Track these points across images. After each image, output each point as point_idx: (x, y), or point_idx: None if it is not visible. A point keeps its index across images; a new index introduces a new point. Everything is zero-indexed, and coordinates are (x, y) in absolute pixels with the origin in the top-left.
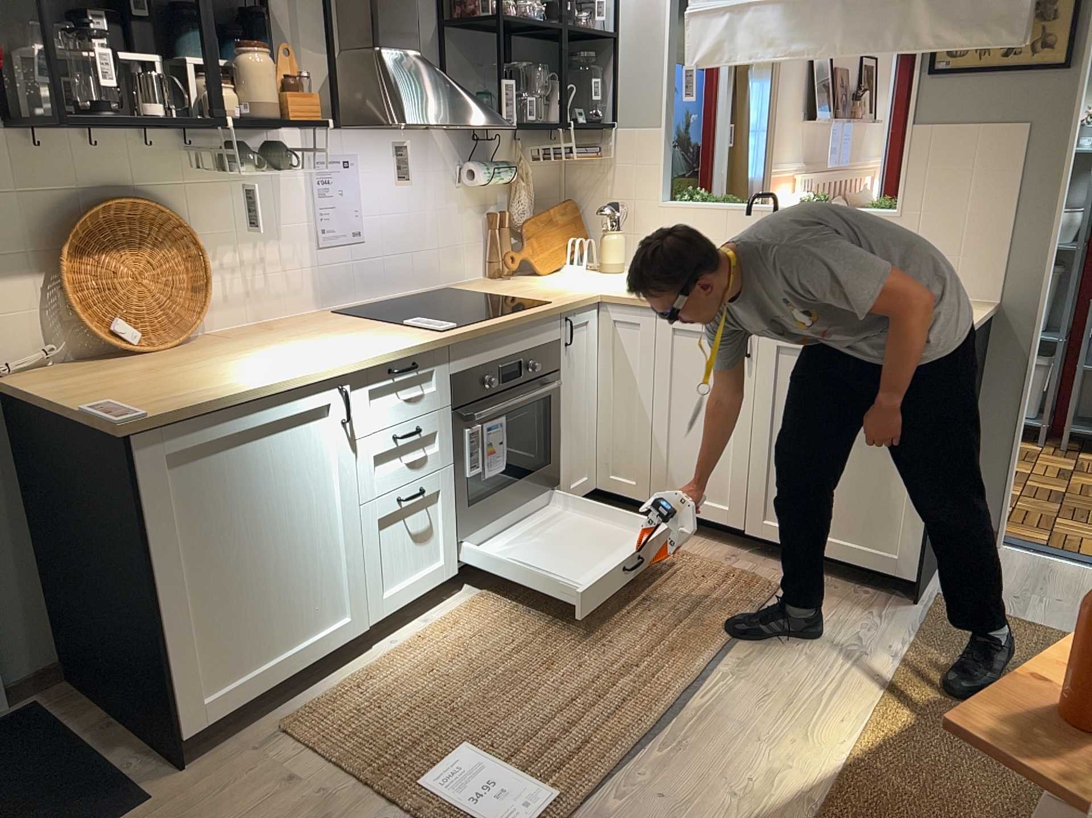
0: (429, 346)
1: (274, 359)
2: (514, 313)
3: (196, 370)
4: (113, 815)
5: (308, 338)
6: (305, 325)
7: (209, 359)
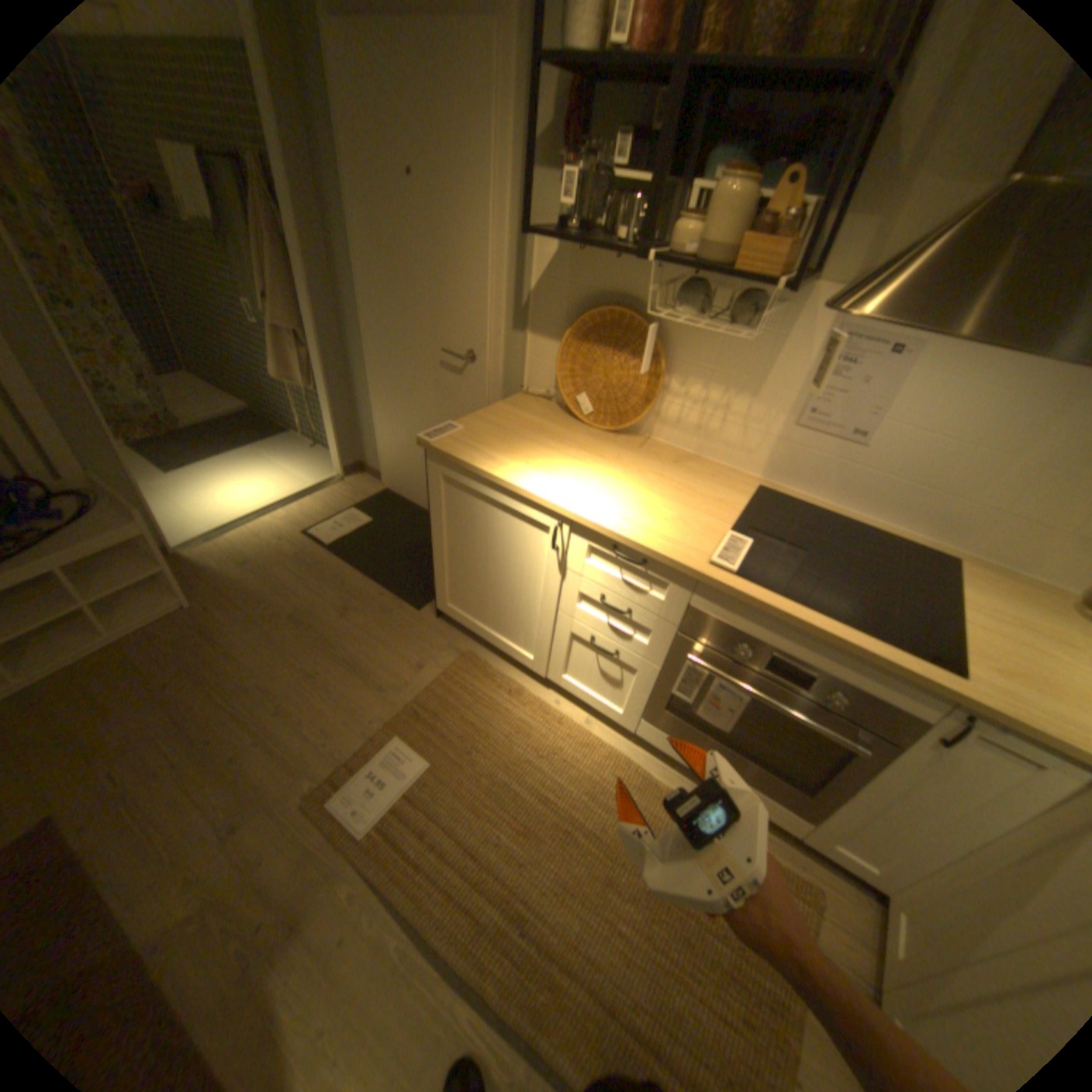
0: (665, 560)
1: (578, 473)
2: (855, 629)
3: (544, 446)
4: (409, 600)
5: (653, 482)
6: (705, 476)
7: (575, 447)
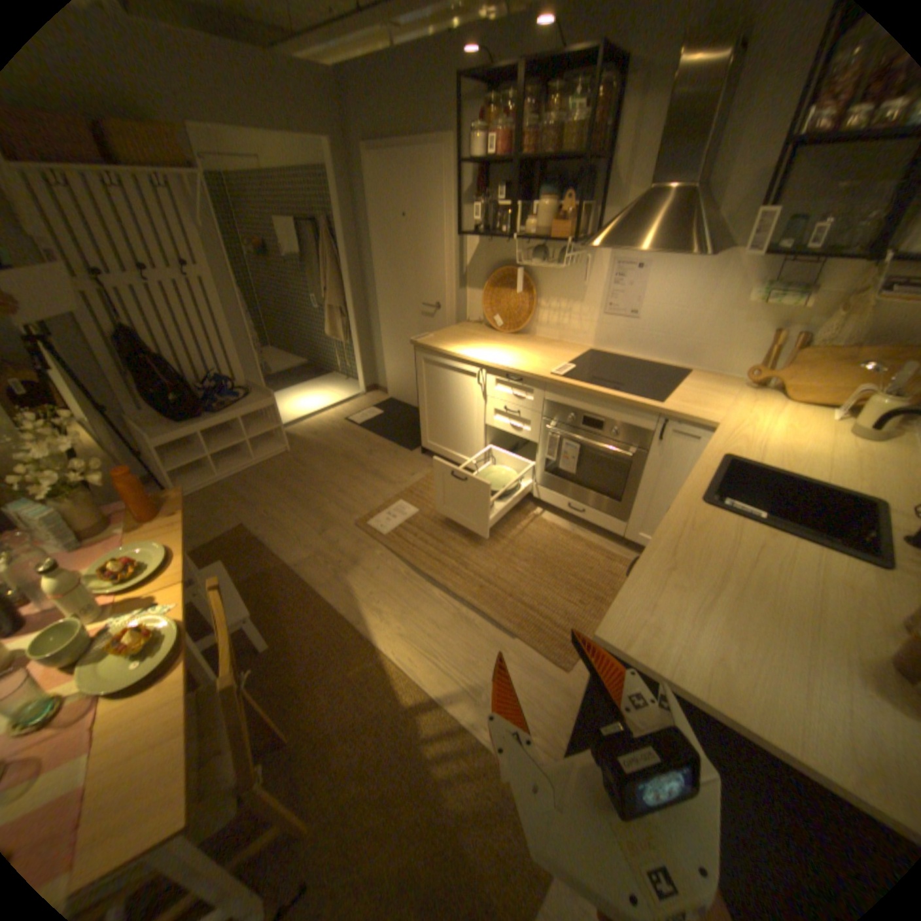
0: (528, 375)
1: (490, 349)
2: (613, 391)
3: (474, 340)
4: (405, 446)
5: (530, 350)
6: (560, 348)
7: (491, 340)
